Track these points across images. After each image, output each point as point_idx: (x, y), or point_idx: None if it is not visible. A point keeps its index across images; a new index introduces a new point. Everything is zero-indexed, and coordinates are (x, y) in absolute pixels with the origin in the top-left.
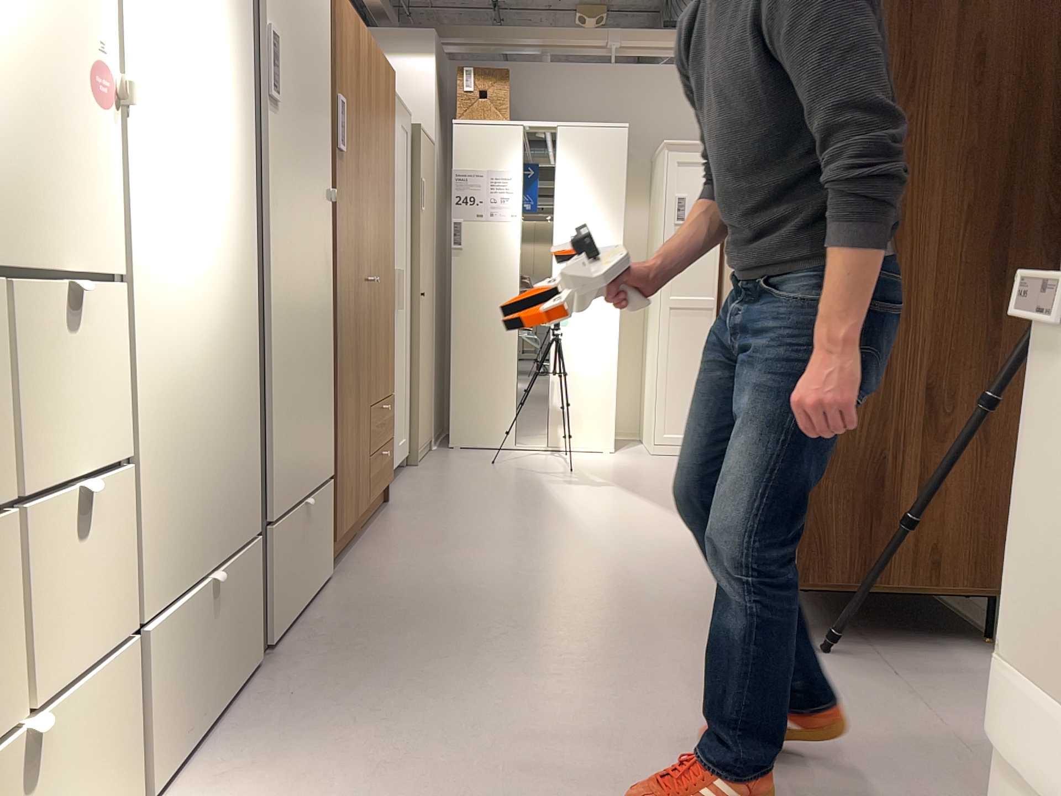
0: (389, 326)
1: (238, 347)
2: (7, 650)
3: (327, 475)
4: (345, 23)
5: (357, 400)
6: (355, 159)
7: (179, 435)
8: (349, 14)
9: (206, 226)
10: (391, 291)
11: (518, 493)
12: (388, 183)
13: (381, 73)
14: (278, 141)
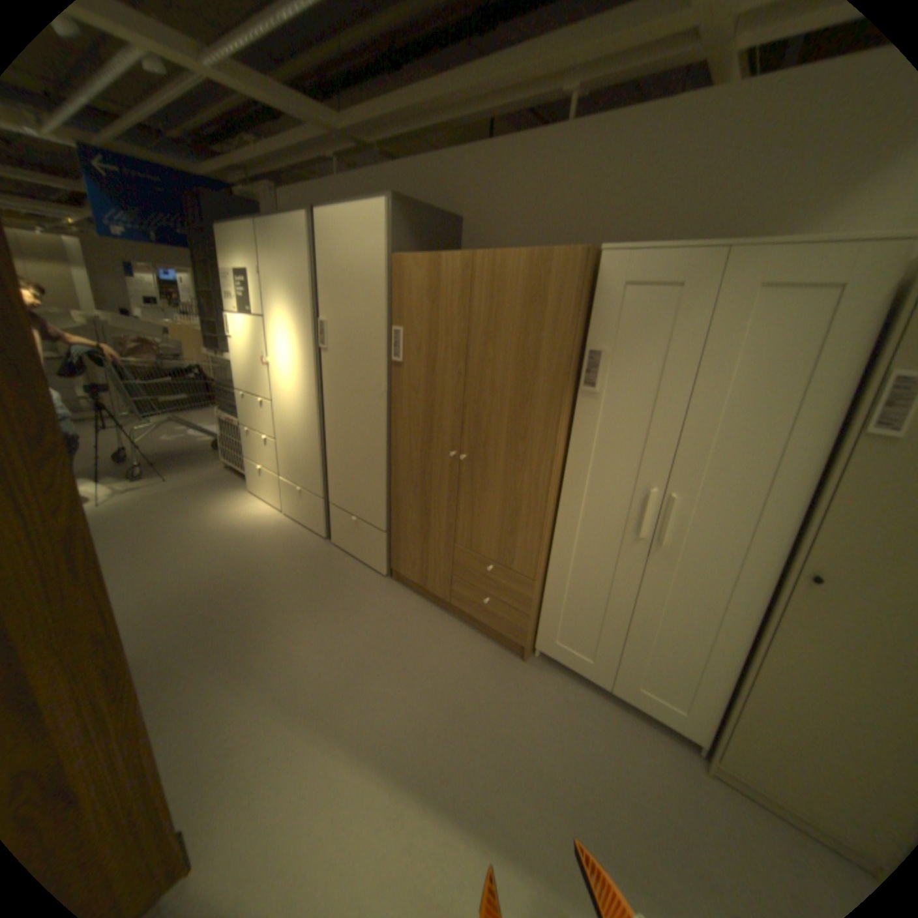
0: (524, 516)
1: (310, 434)
2: (259, 453)
3: (378, 526)
4: (408, 275)
5: (426, 520)
6: (428, 364)
7: (289, 445)
8: (417, 263)
9: (295, 394)
10: (533, 487)
11: (509, 801)
12: (531, 381)
13: (507, 274)
14: (330, 365)
